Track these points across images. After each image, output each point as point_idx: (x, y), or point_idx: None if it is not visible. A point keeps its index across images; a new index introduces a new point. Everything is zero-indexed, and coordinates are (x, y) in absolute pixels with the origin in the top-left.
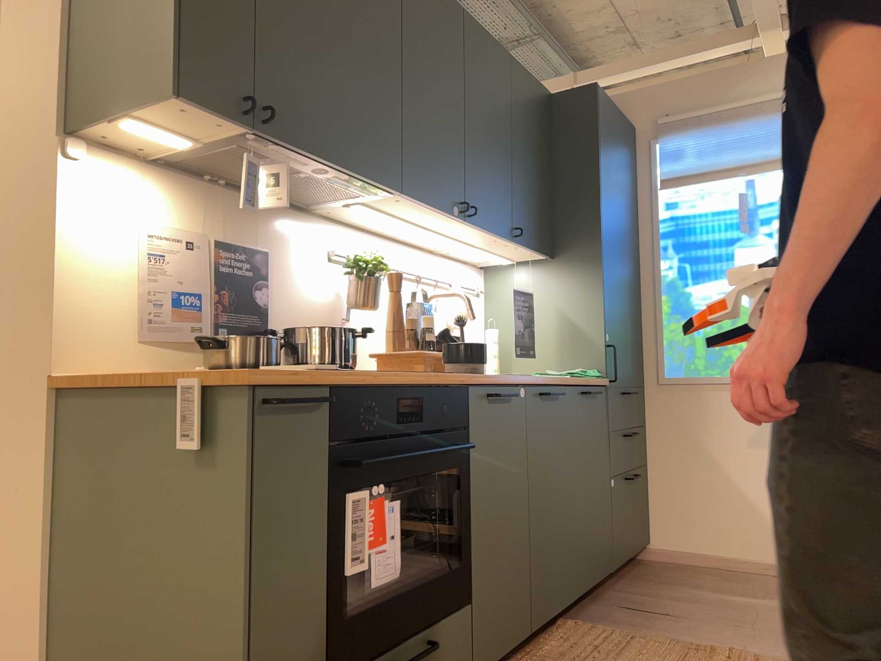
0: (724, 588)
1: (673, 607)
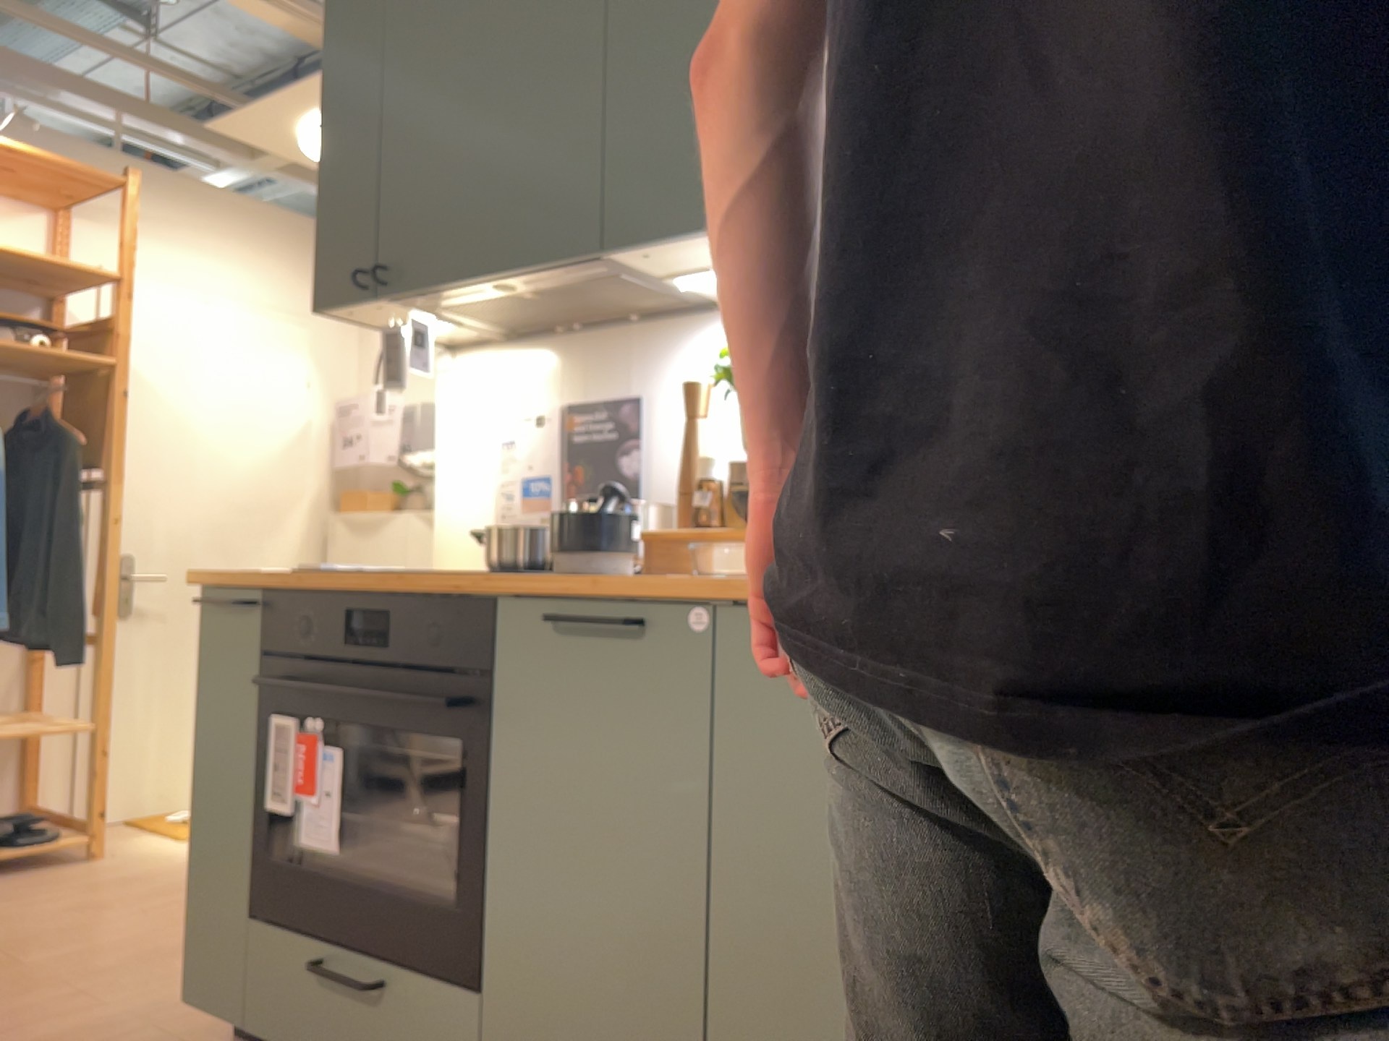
0: None
1: None
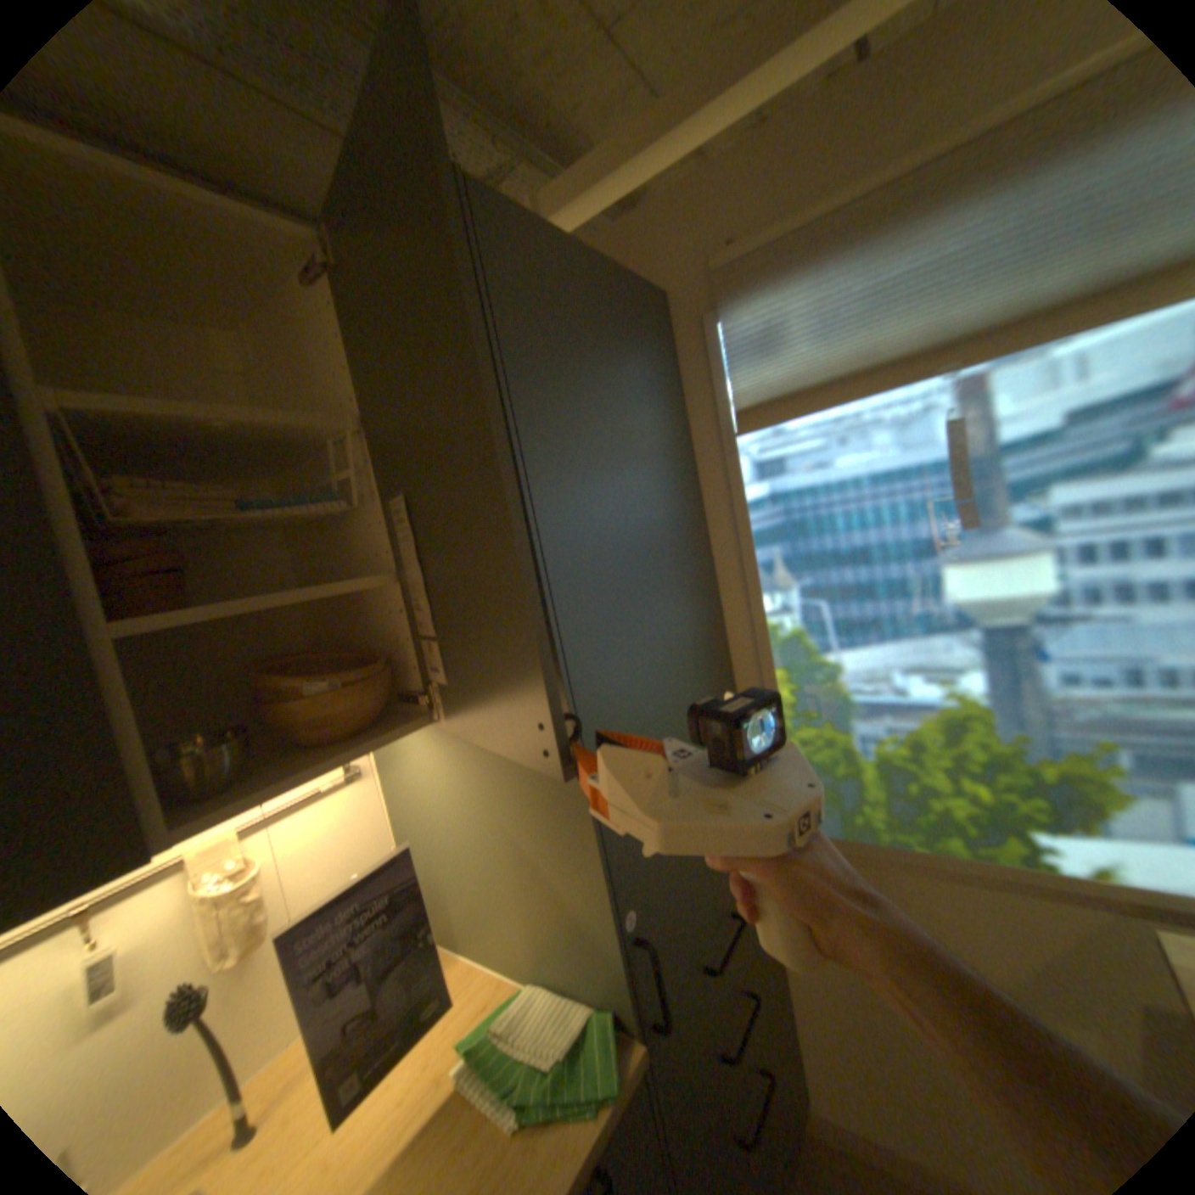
0: None
1: None
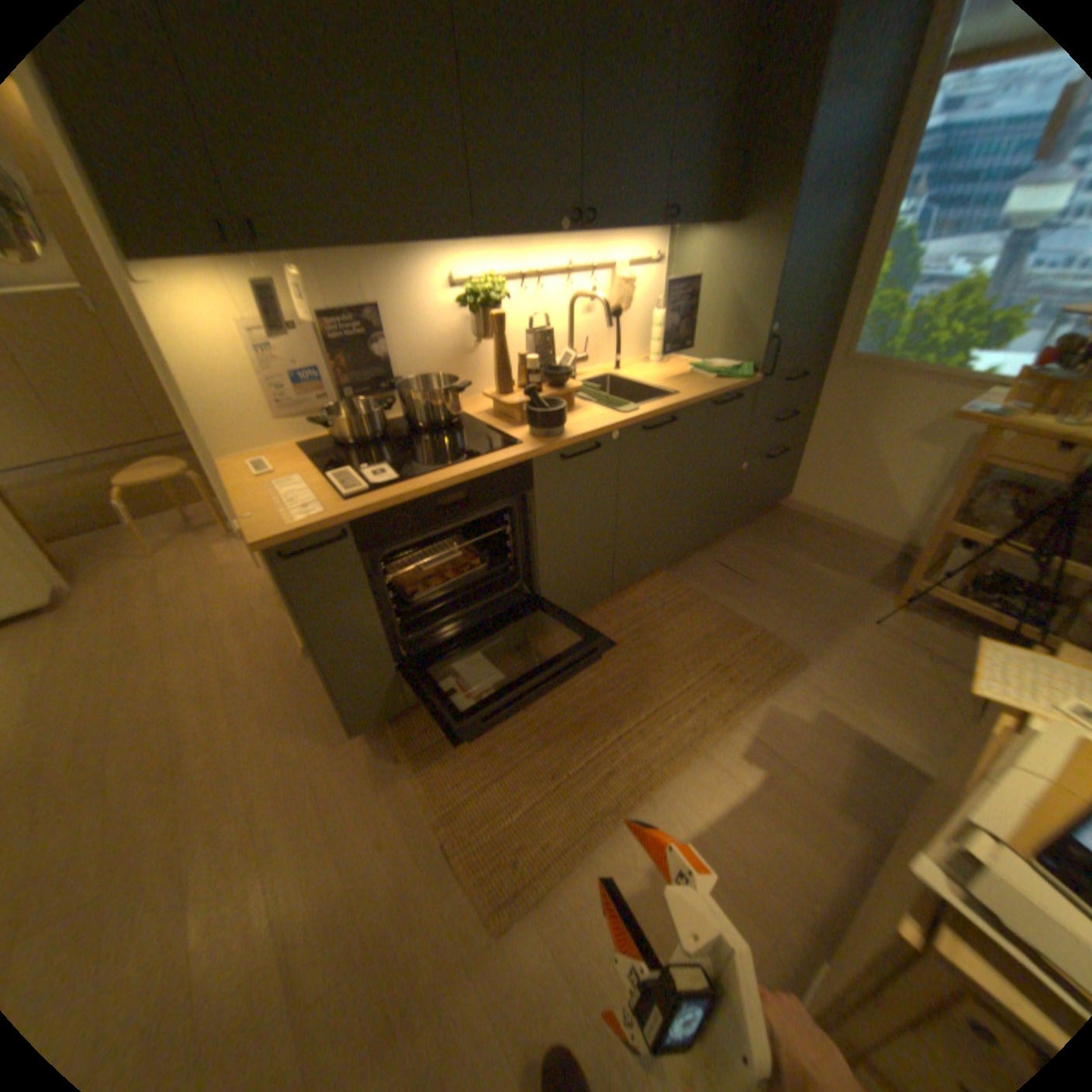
0: (821, 556)
1: (757, 572)
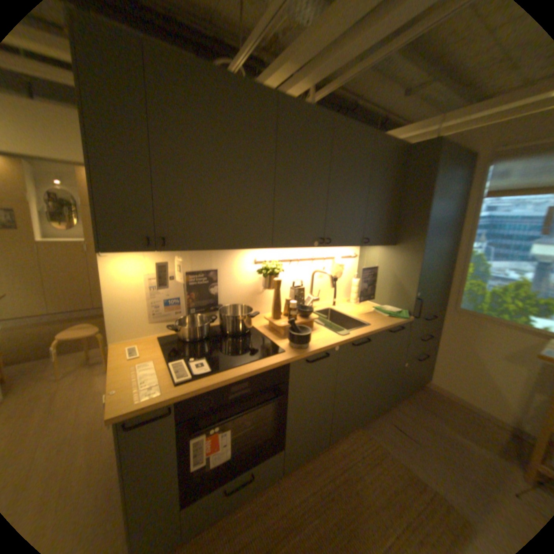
0: (461, 428)
1: (422, 437)
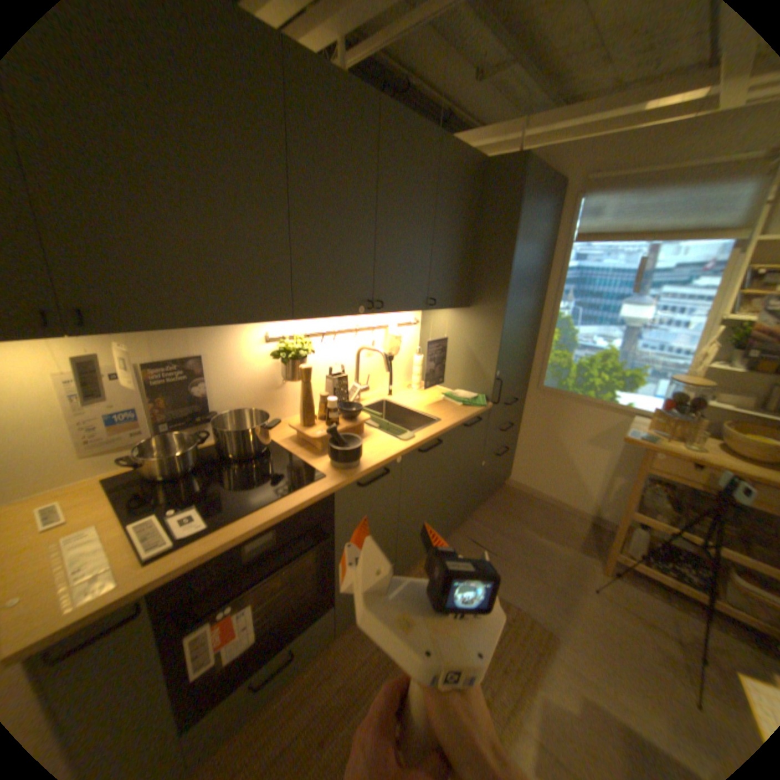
0: (542, 528)
1: (502, 547)
